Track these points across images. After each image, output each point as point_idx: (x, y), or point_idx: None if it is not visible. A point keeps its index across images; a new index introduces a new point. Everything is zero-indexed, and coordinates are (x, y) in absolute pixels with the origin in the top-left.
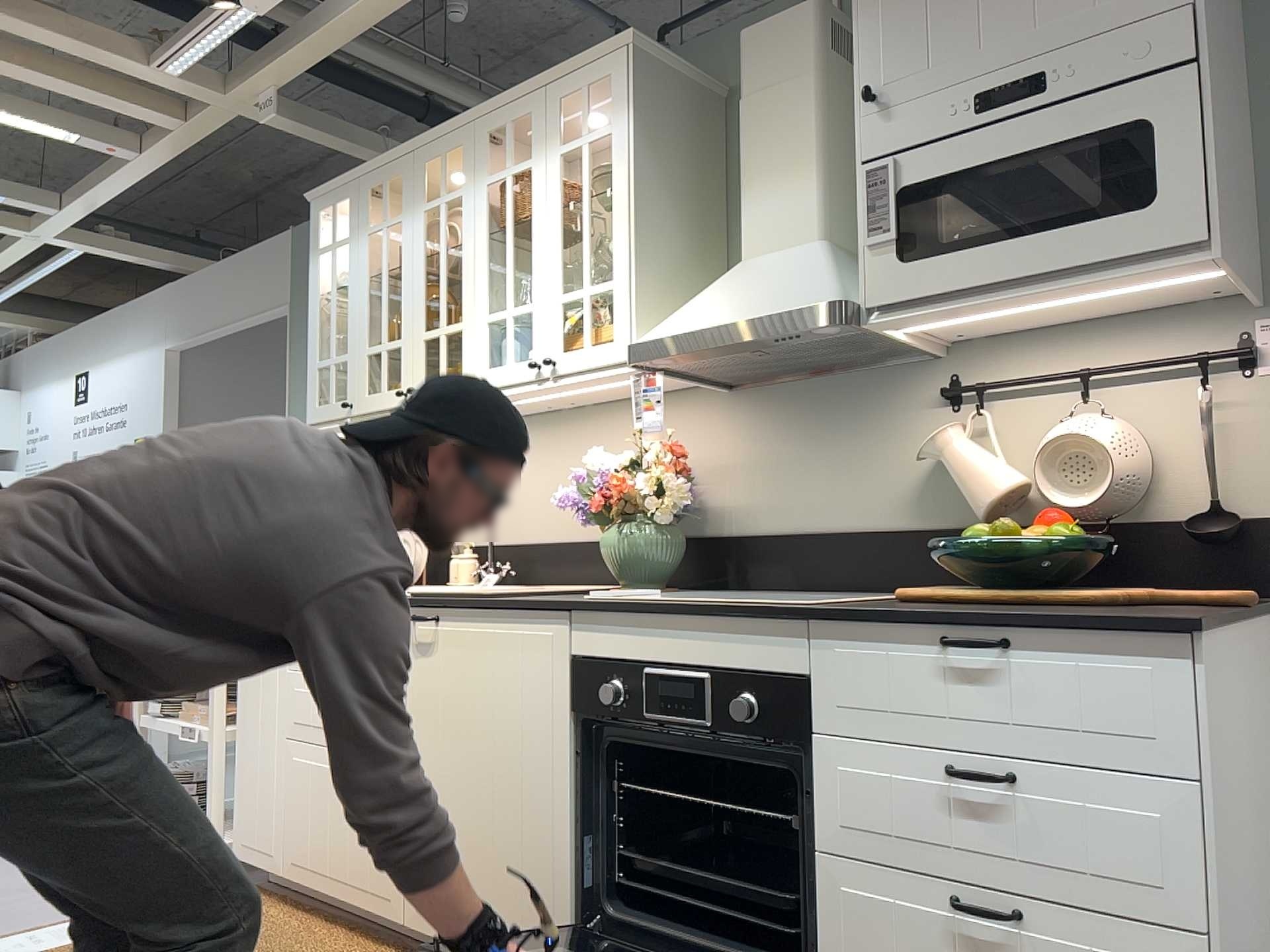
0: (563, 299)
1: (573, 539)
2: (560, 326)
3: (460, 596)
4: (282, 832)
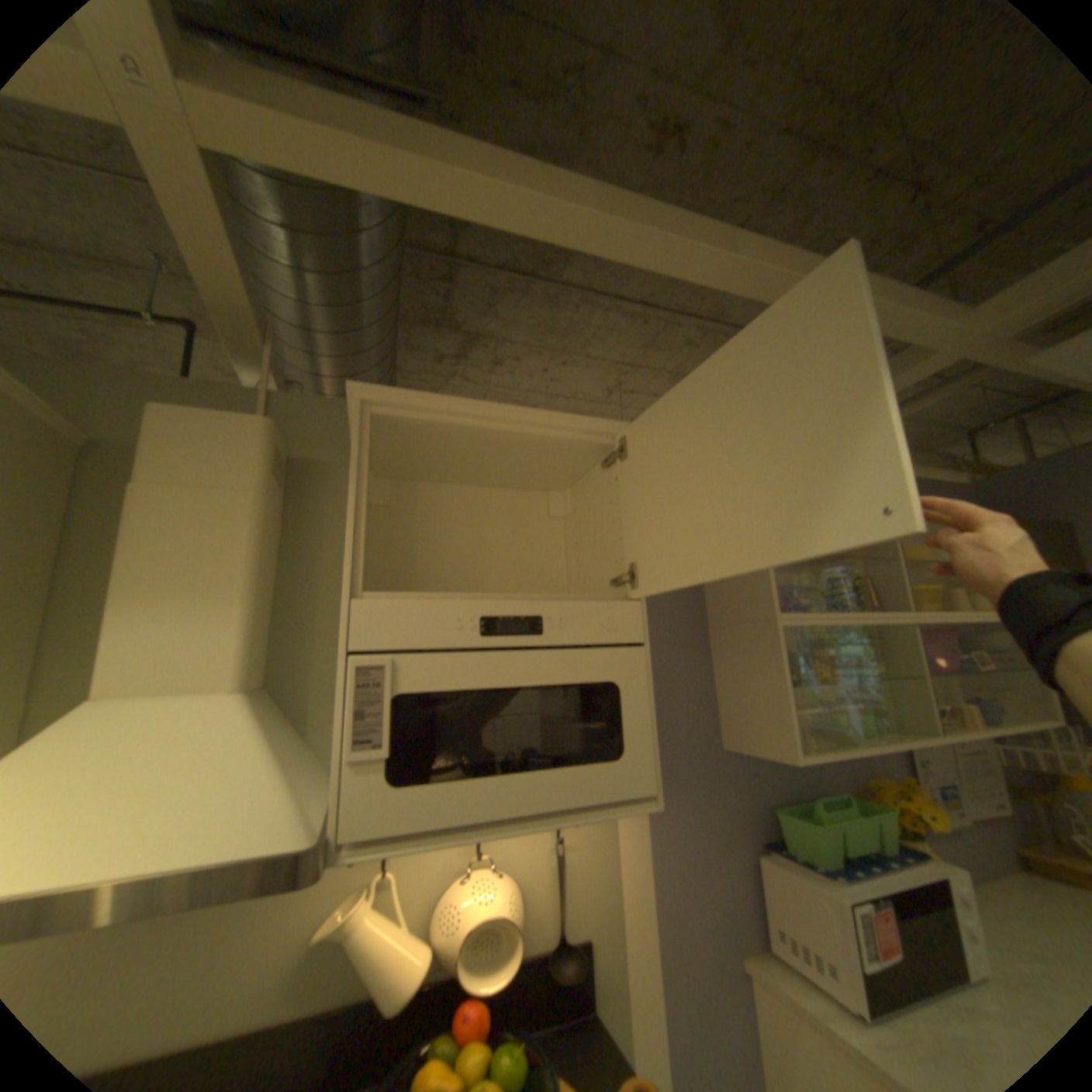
0: None
1: None
2: None
3: None
4: None
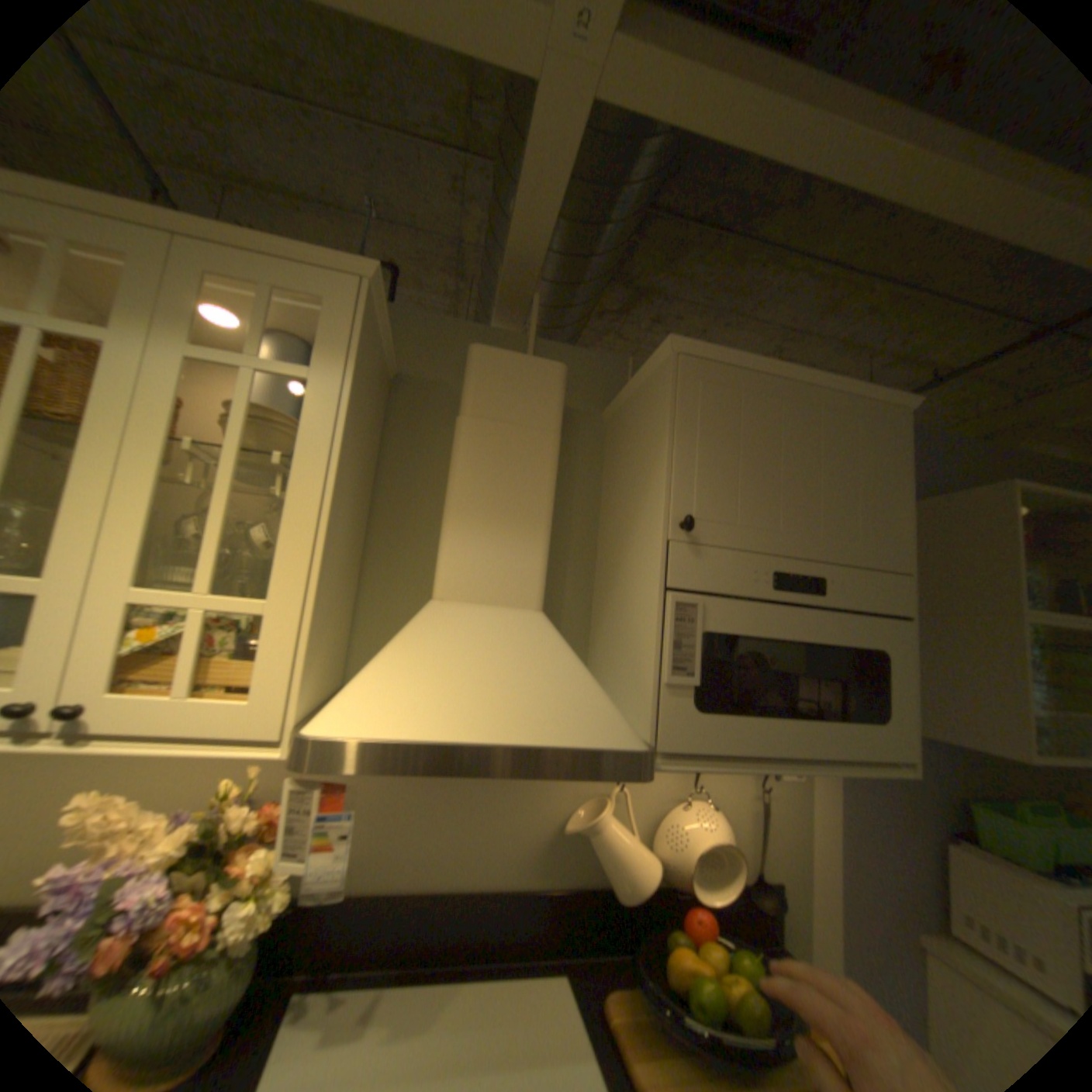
0: (133, 600)
1: None
2: (113, 646)
3: None
4: None
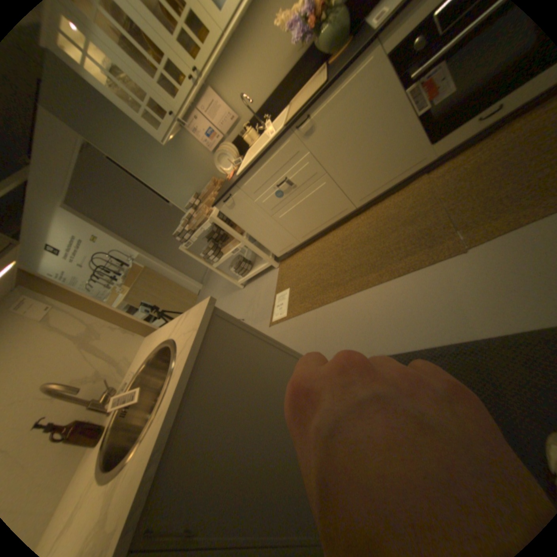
0: None
1: (282, 78)
2: None
3: (305, 102)
4: (292, 235)
